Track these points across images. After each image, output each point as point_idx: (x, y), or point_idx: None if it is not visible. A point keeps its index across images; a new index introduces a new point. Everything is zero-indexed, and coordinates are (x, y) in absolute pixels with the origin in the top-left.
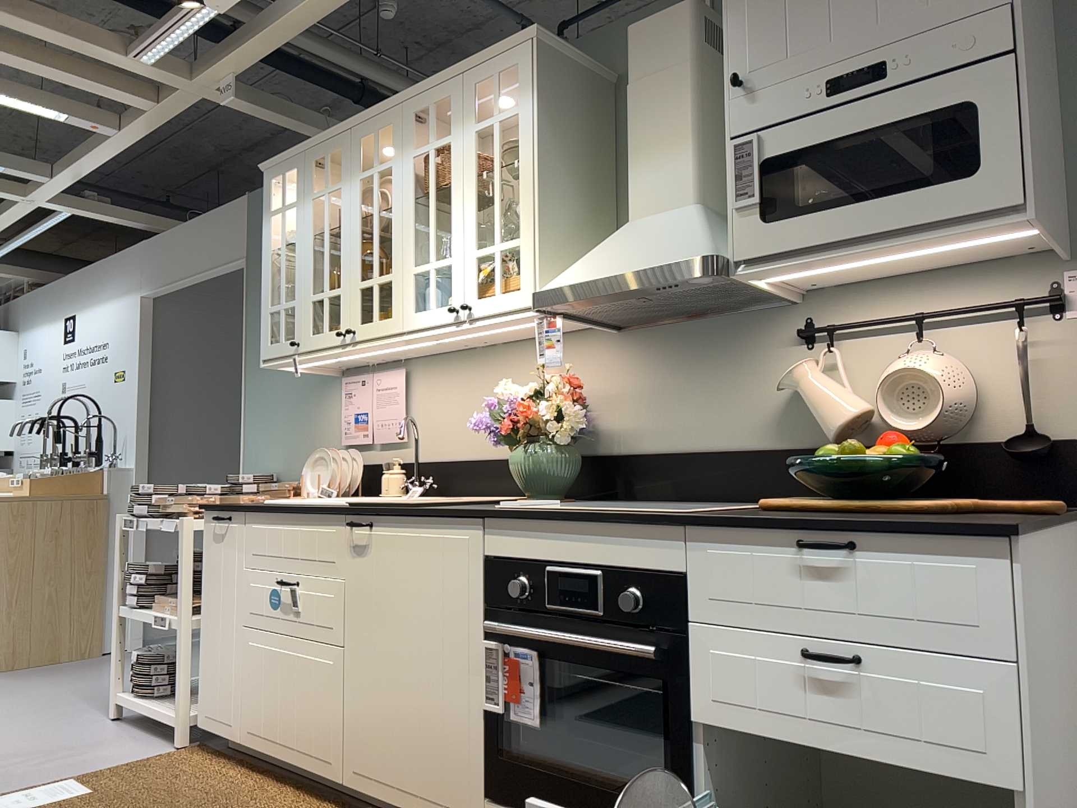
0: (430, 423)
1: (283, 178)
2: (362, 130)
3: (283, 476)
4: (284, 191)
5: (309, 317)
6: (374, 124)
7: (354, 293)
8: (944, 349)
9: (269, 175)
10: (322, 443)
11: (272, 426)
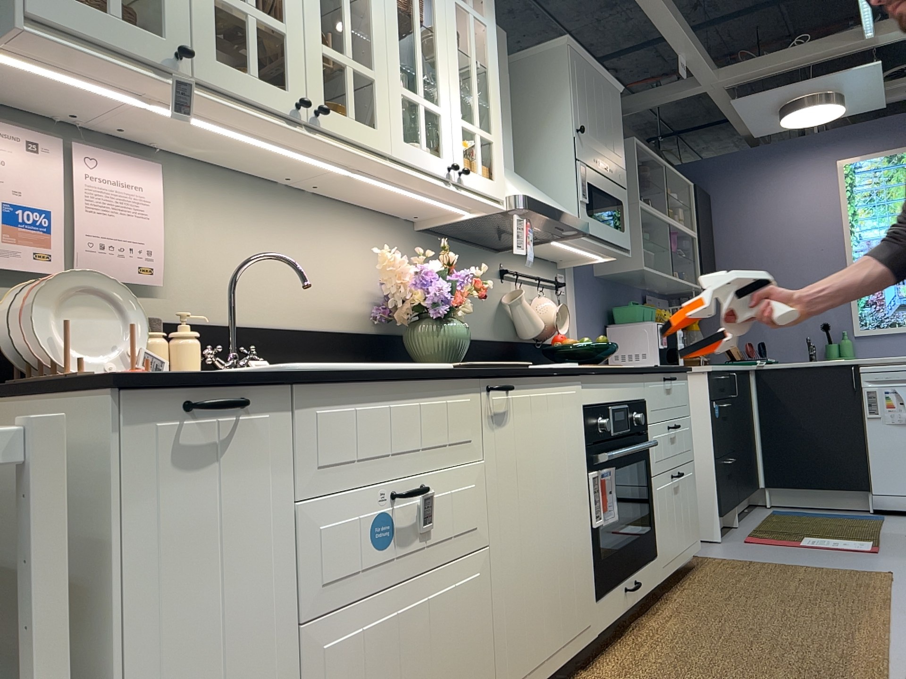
0: (204, 265)
1: None
2: None
3: None
4: None
5: (210, 24)
6: None
7: (314, 54)
8: (539, 297)
9: None
10: None
11: None
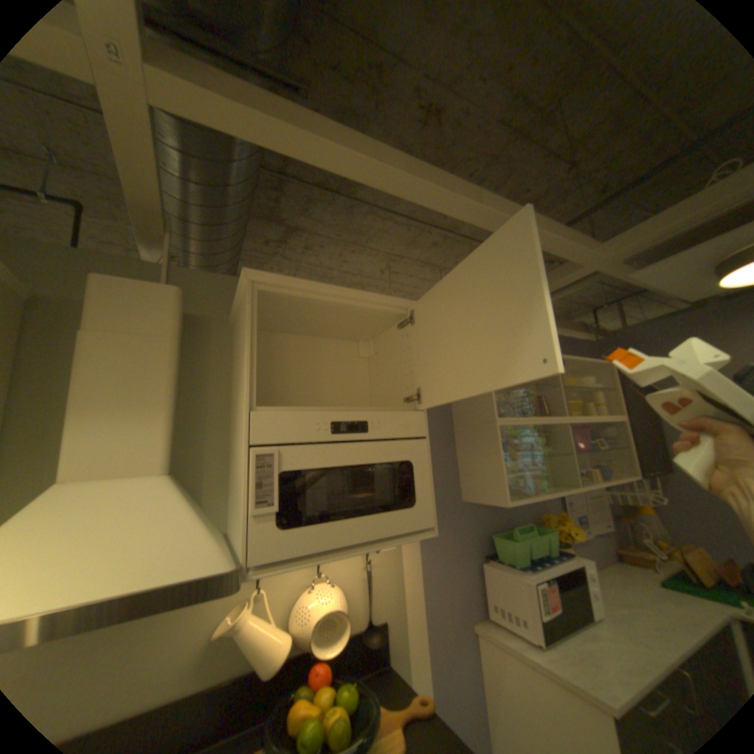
0: None
1: None
2: None
3: None
4: None
5: None
6: None
7: None
8: (327, 576)
9: None
10: None
11: None
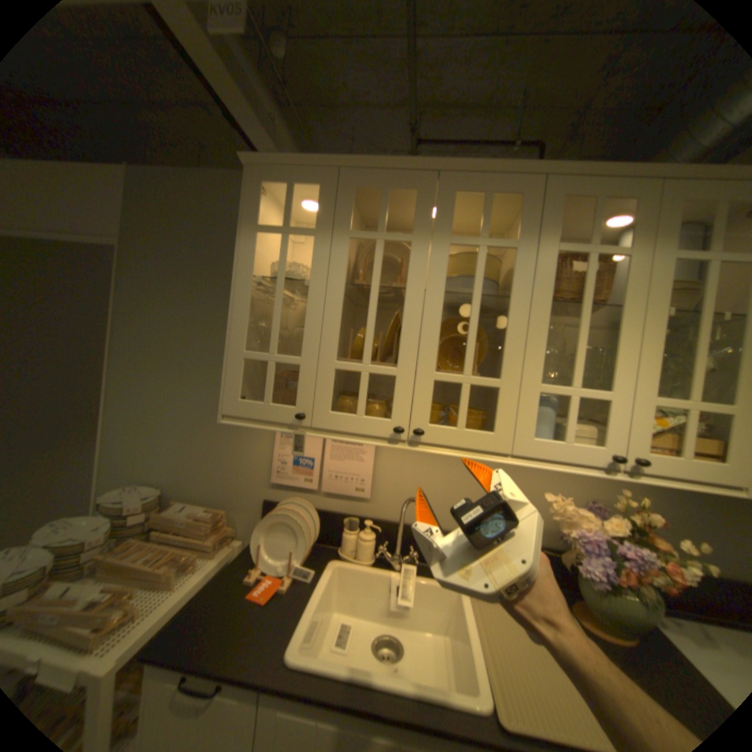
0: (402, 485)
1: (287, 186)
2: (461, 177)
3: (169, 491)
4: (287, 204)
5: (329, 387)
6: (486, 178)
7: (424, 382)
8: None
9: (255, 170)
10: (236, 470)
11: (154, 435)
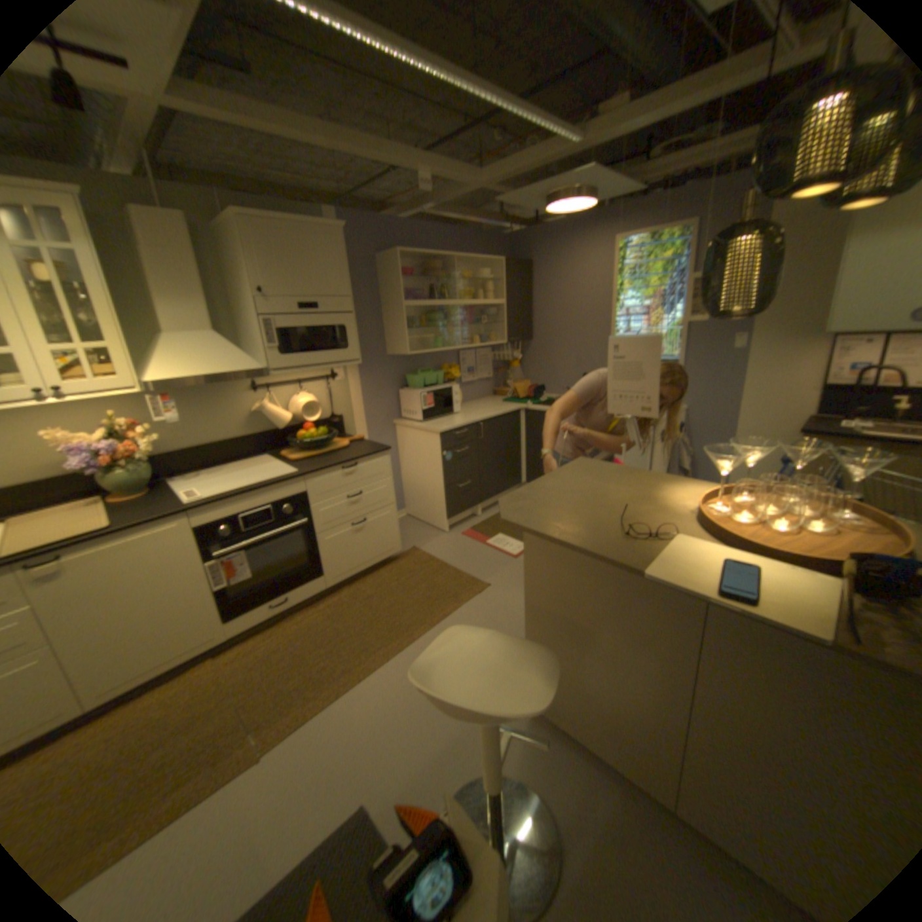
0: None
1: None
2: None
3: None
4: None
5: None
6: None
7: None
8: (306, 391)
9: None
10: None
11: None
